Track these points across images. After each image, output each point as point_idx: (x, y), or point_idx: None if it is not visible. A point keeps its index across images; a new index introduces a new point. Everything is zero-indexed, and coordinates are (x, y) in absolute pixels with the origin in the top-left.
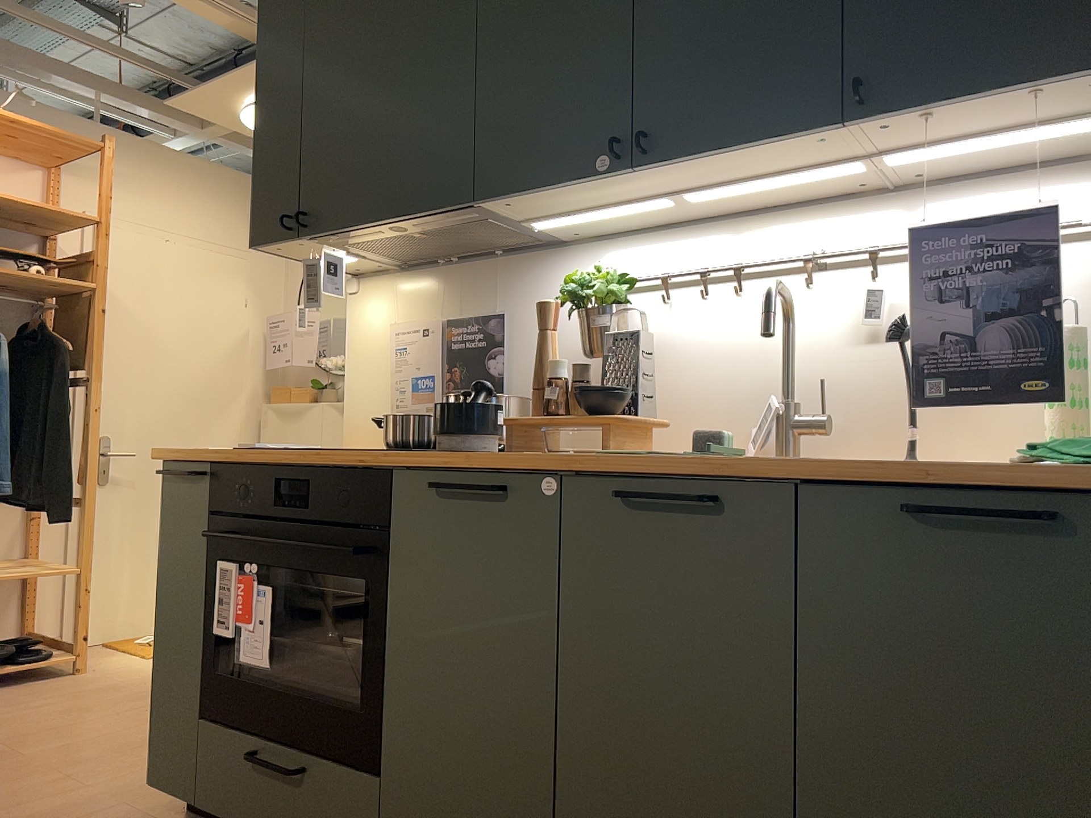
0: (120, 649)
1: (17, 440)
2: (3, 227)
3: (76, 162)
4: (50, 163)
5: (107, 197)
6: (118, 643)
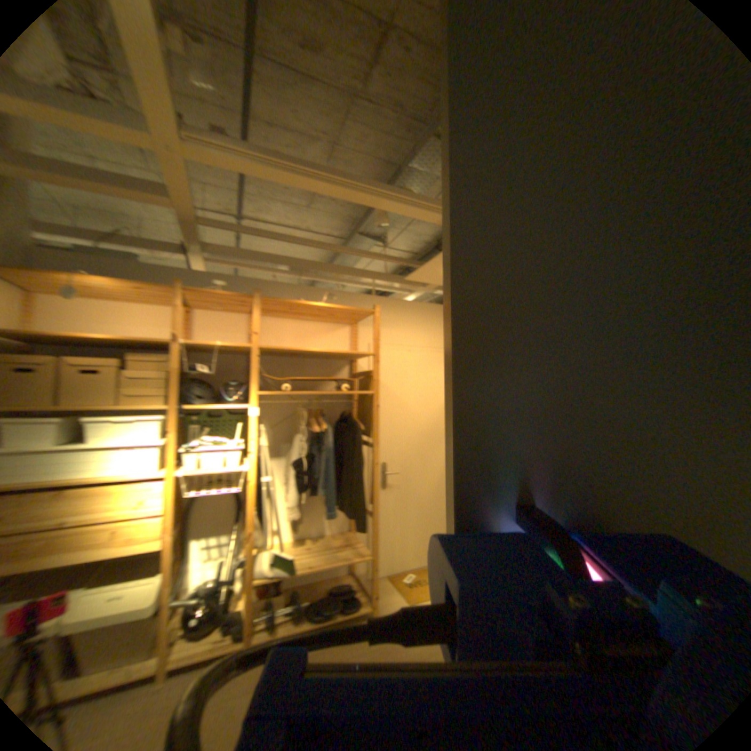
0: (394, 587)
1: (339, 473)
2: (329, 358)
3: (360, 319)
4: (348, 321)
5: (374, 338)
6: (392, 579)
